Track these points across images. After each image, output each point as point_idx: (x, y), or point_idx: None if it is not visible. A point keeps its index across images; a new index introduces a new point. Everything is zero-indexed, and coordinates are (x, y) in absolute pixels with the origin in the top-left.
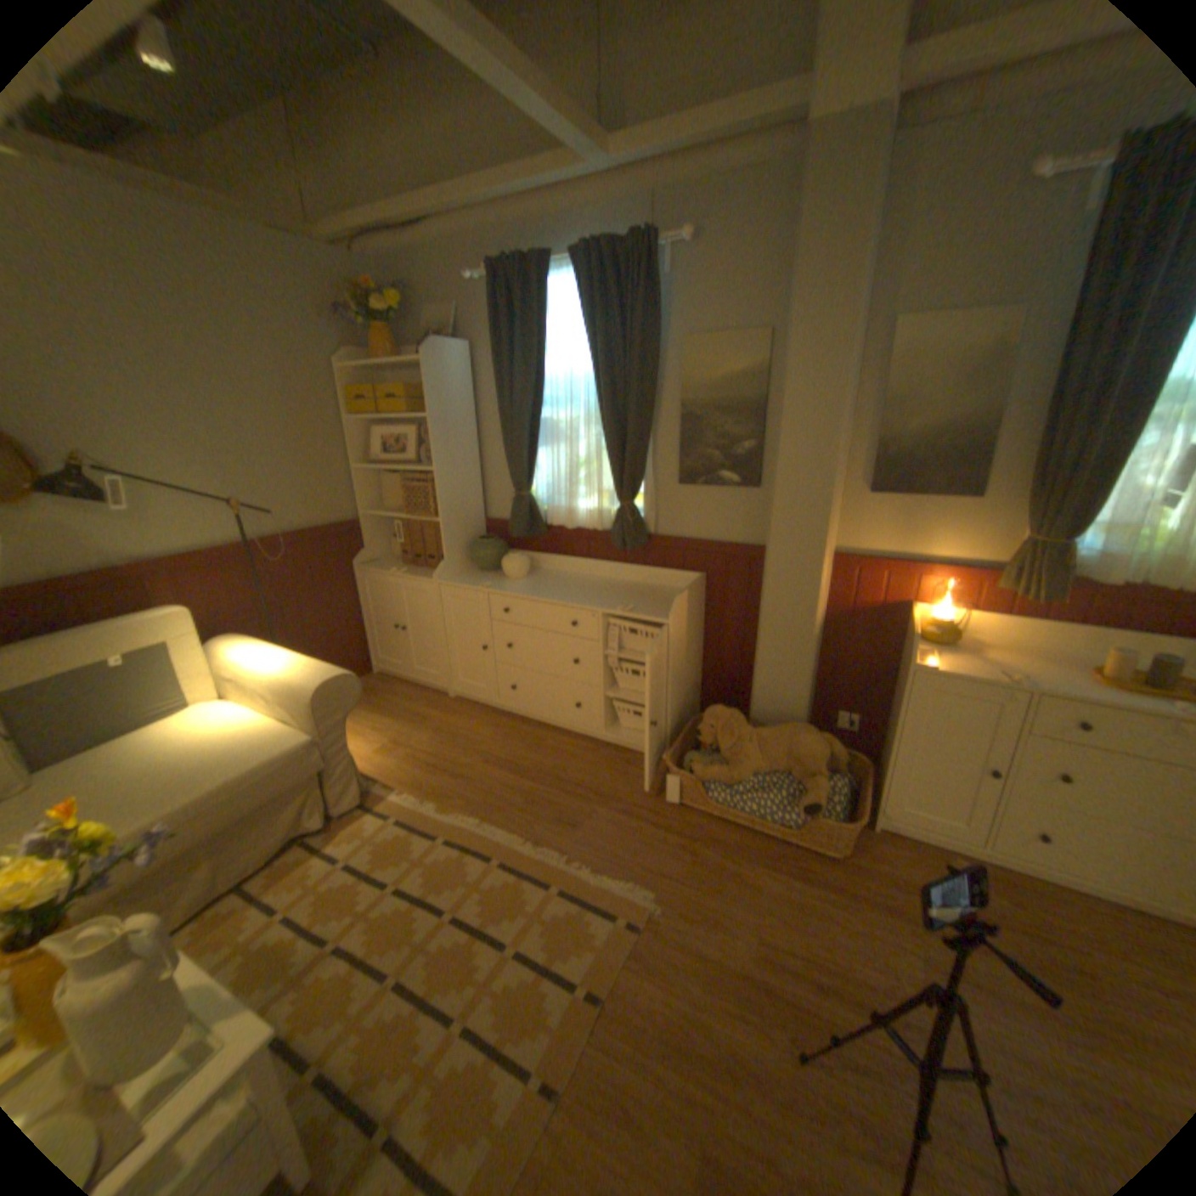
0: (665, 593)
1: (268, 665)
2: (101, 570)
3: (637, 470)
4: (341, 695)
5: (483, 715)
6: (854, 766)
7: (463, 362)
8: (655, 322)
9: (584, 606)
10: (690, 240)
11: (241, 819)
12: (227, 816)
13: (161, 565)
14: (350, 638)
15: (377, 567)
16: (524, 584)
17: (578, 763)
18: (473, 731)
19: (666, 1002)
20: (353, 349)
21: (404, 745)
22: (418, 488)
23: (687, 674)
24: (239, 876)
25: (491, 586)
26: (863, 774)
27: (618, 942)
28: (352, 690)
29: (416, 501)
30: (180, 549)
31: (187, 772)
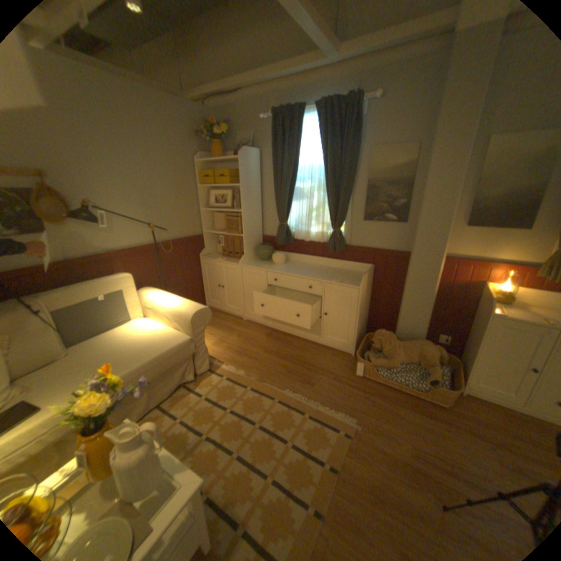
0: (354, 274)
1: (168, 302)
2: (93, 255)
3: (343, 213)
4: (203, 318)
5: (260, 329)
6: (450, 361)
7: (256, 159)
8: (358, 138)
9: (315, 278)
10: (379, 96)
11: (160, 374)
12: (155, 373)
13: (118, 253)
14: (196, 290)
15: (210, 257)
16: (283, 267)
17: (309, 354)
18: (256, 336)
19: (370, 474)
20: (203, 152)
21: (225, 342)
22: (231, 220)
23: (364, 313)
24: (158, 400)
25: (267, 268)
26: (455, 366)
27: (341, 442)
28: (208, 315)
29: (230, 226)
30: (126, 246)
31: (137, 351)
